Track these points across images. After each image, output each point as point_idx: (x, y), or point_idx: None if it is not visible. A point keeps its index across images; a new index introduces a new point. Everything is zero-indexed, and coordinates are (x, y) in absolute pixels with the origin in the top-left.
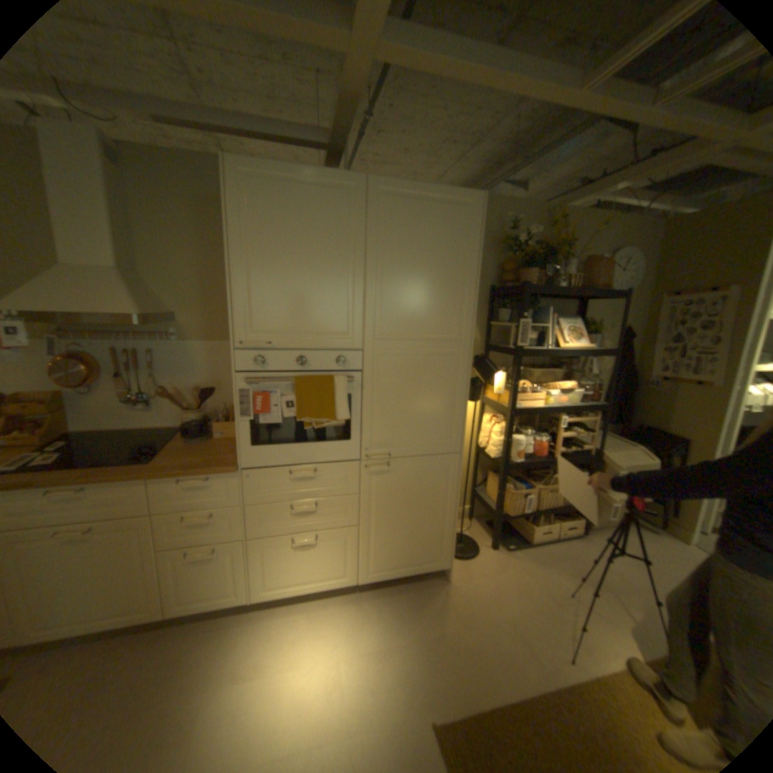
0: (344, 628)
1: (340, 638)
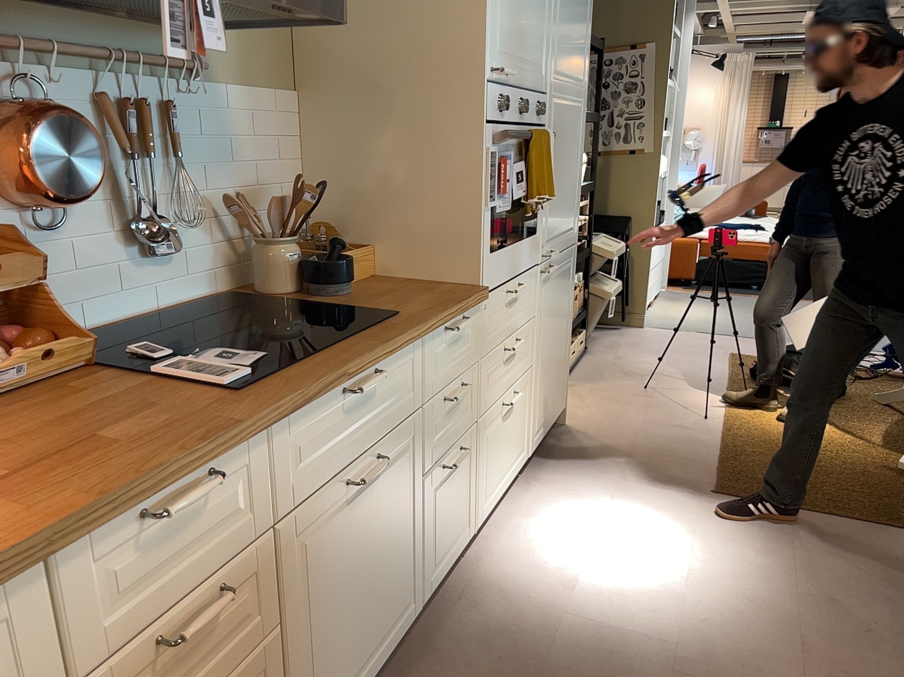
0: (562, 499)
1: (573, 505)
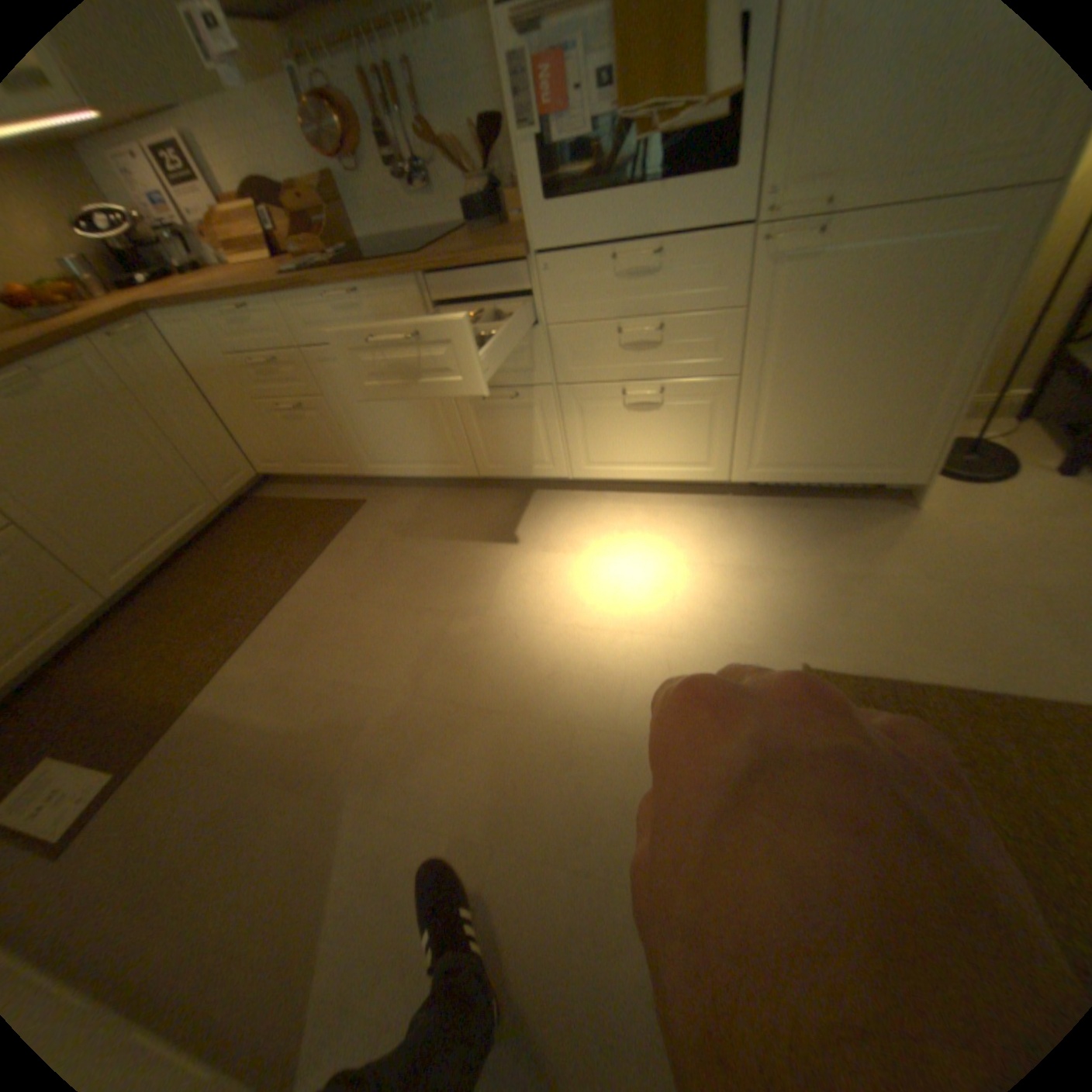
0: (697, 530)
1: (688, 540)
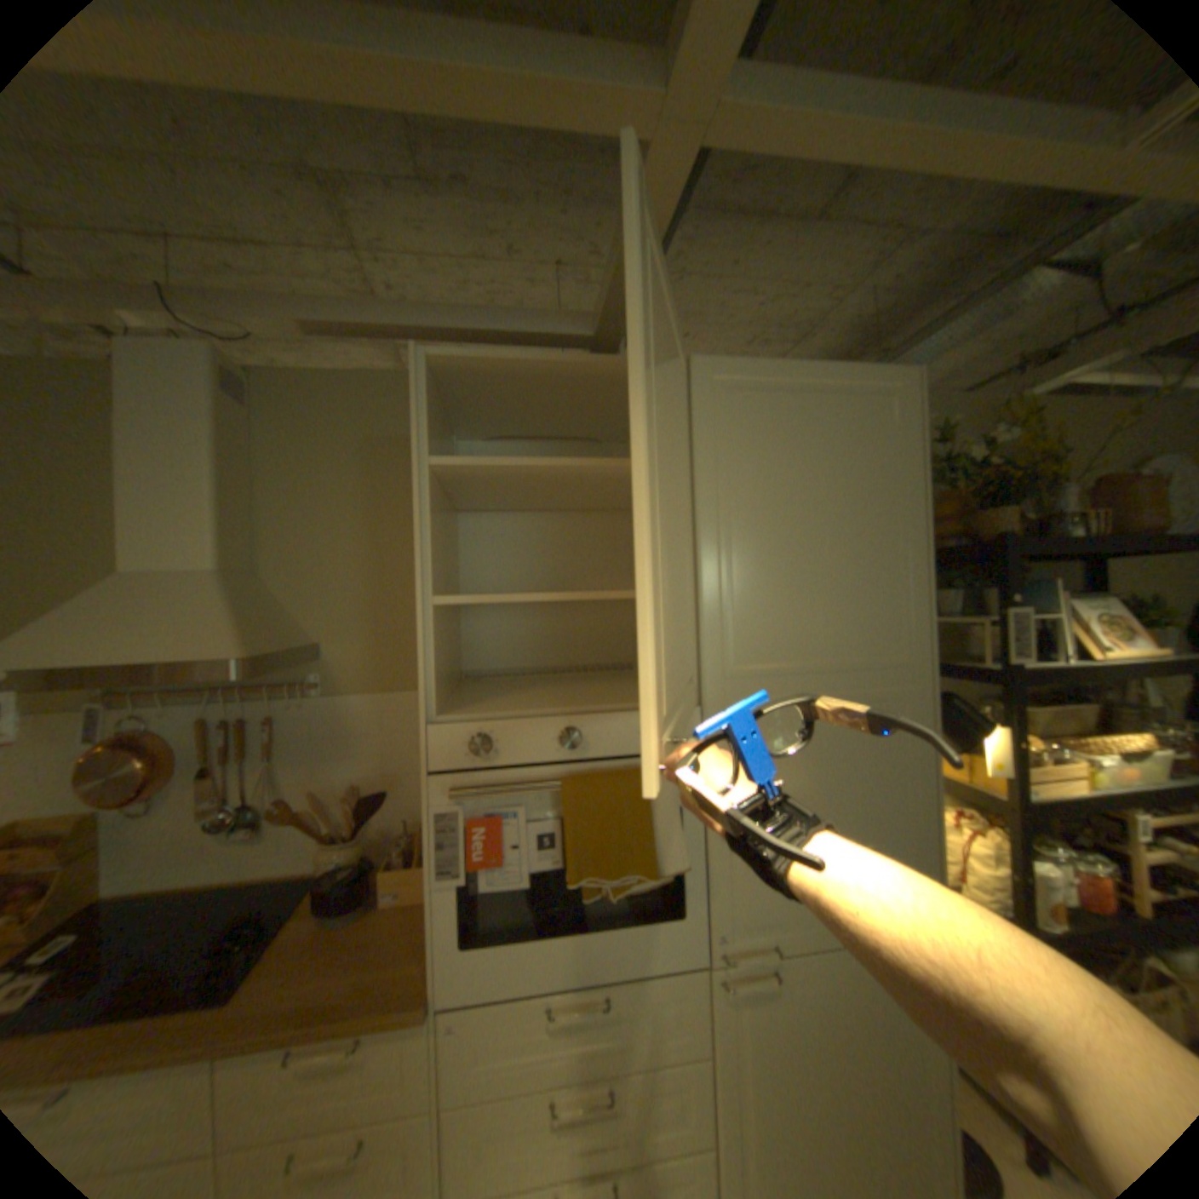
0: None
1: None
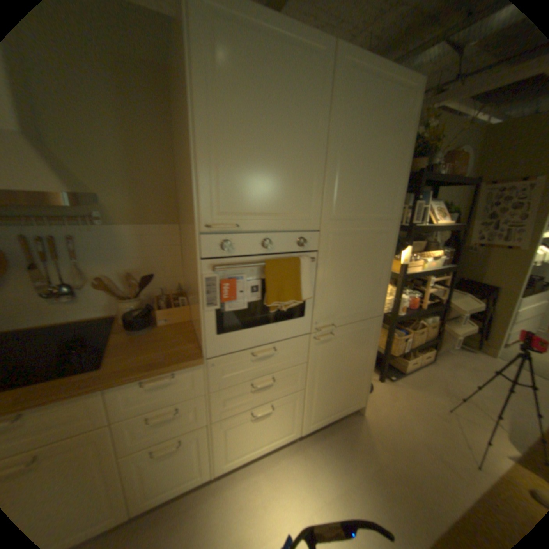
0: (301, 480)
1: (302, 491)
